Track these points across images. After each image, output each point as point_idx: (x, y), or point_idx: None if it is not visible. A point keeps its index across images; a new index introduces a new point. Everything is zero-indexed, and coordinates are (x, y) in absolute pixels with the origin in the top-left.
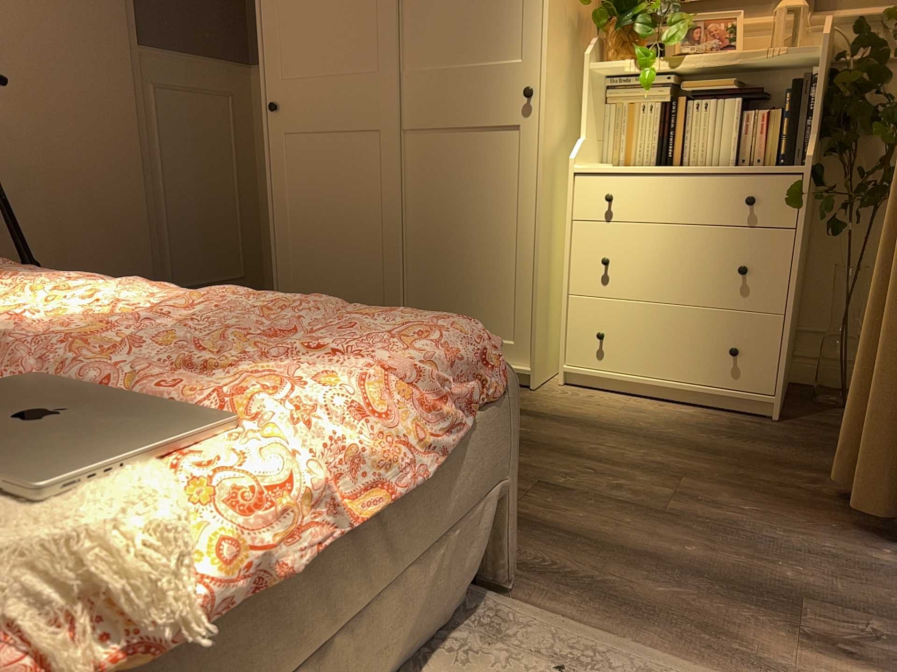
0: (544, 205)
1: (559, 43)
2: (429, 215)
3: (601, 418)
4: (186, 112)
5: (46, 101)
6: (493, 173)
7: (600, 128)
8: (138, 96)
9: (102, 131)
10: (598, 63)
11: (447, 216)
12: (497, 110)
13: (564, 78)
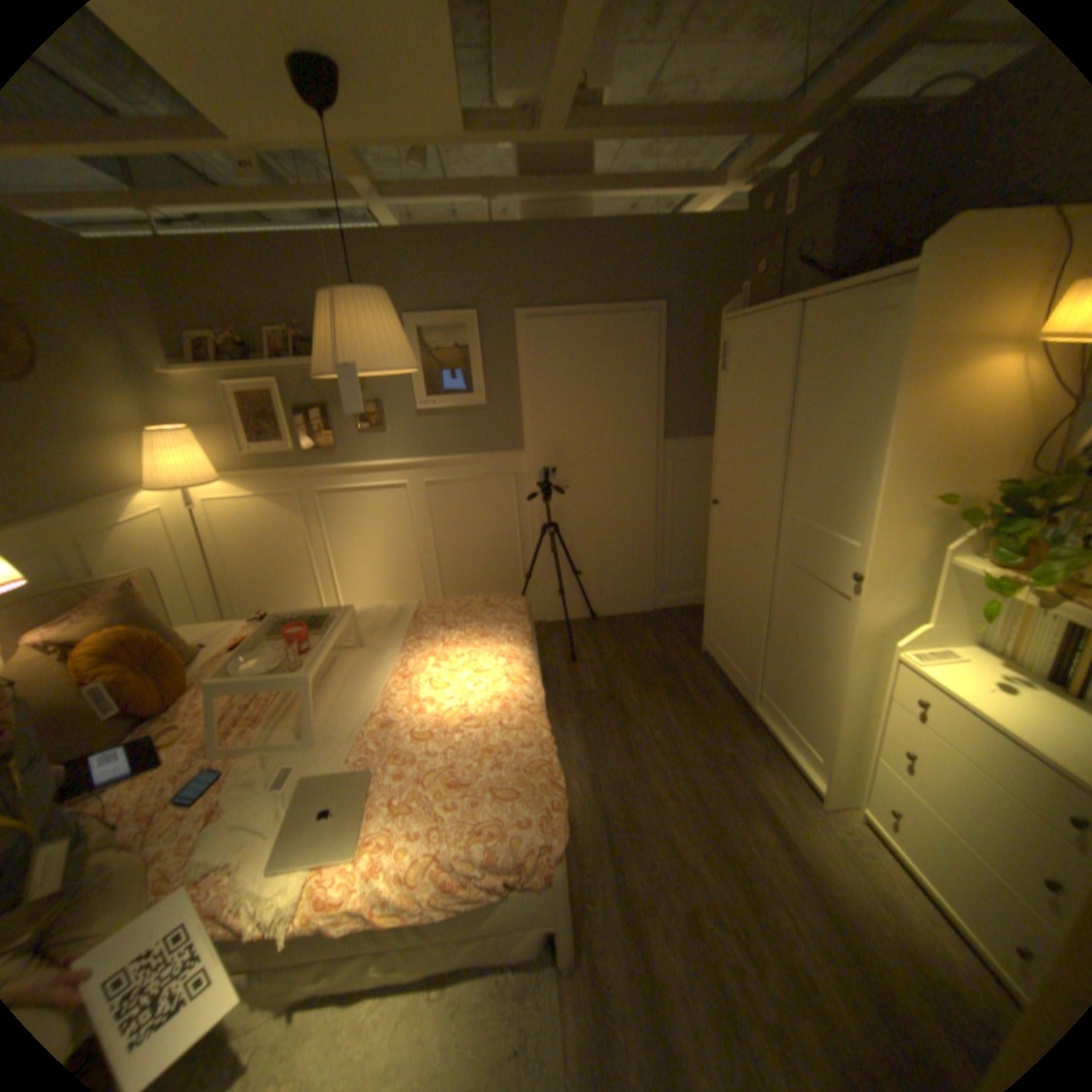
0: (859, 677)
1: (909, 538)
2: (786, 627)
3: (844, 890)
4: (693, 476)
5: (599, 485)
6: (829, 624)
7: (985, 611)
8: (658, 472)
9: (630, 497)
10: (979, 554)
11: (796, 635)
12: (838, 577)
13: (918, 566)
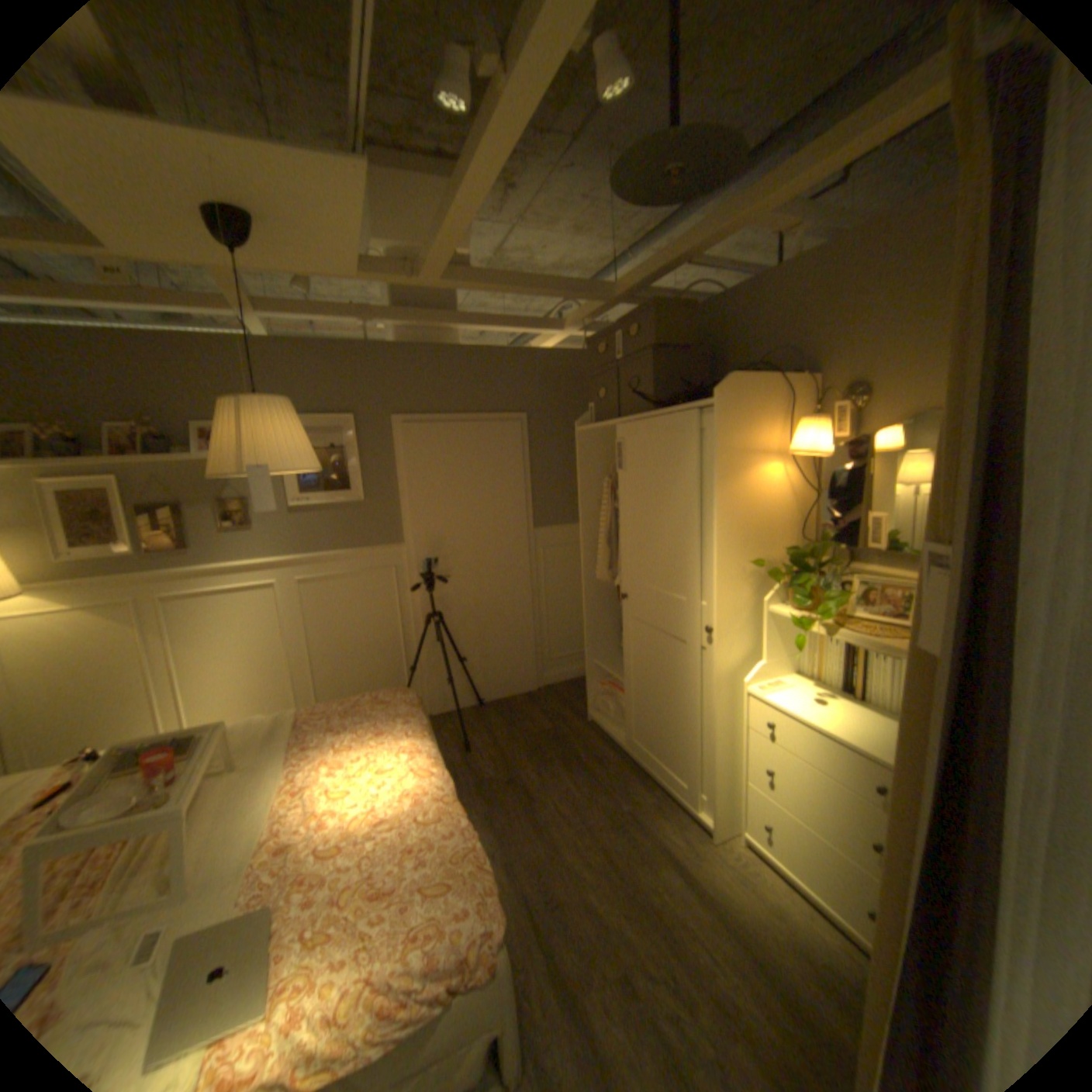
0: (722, 715)
1: (738, 596)
2: (659, 683)
3: (741, 913)
4: (561, 559)
5: (478, 572)
6: (692, 674)
7: (795, 647)
8: (530, 557)
9: (508, 582)
10: (784, 604)
11: (668, 689)
12: (693, 633)
13: (747, 617)
